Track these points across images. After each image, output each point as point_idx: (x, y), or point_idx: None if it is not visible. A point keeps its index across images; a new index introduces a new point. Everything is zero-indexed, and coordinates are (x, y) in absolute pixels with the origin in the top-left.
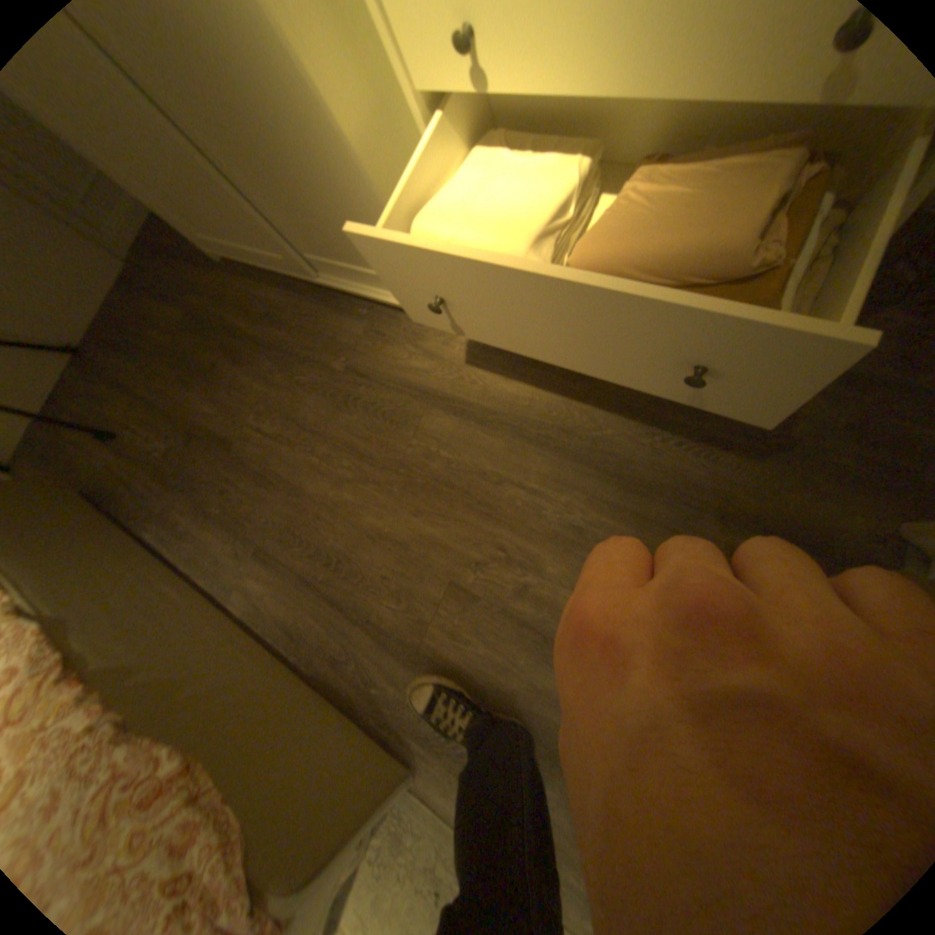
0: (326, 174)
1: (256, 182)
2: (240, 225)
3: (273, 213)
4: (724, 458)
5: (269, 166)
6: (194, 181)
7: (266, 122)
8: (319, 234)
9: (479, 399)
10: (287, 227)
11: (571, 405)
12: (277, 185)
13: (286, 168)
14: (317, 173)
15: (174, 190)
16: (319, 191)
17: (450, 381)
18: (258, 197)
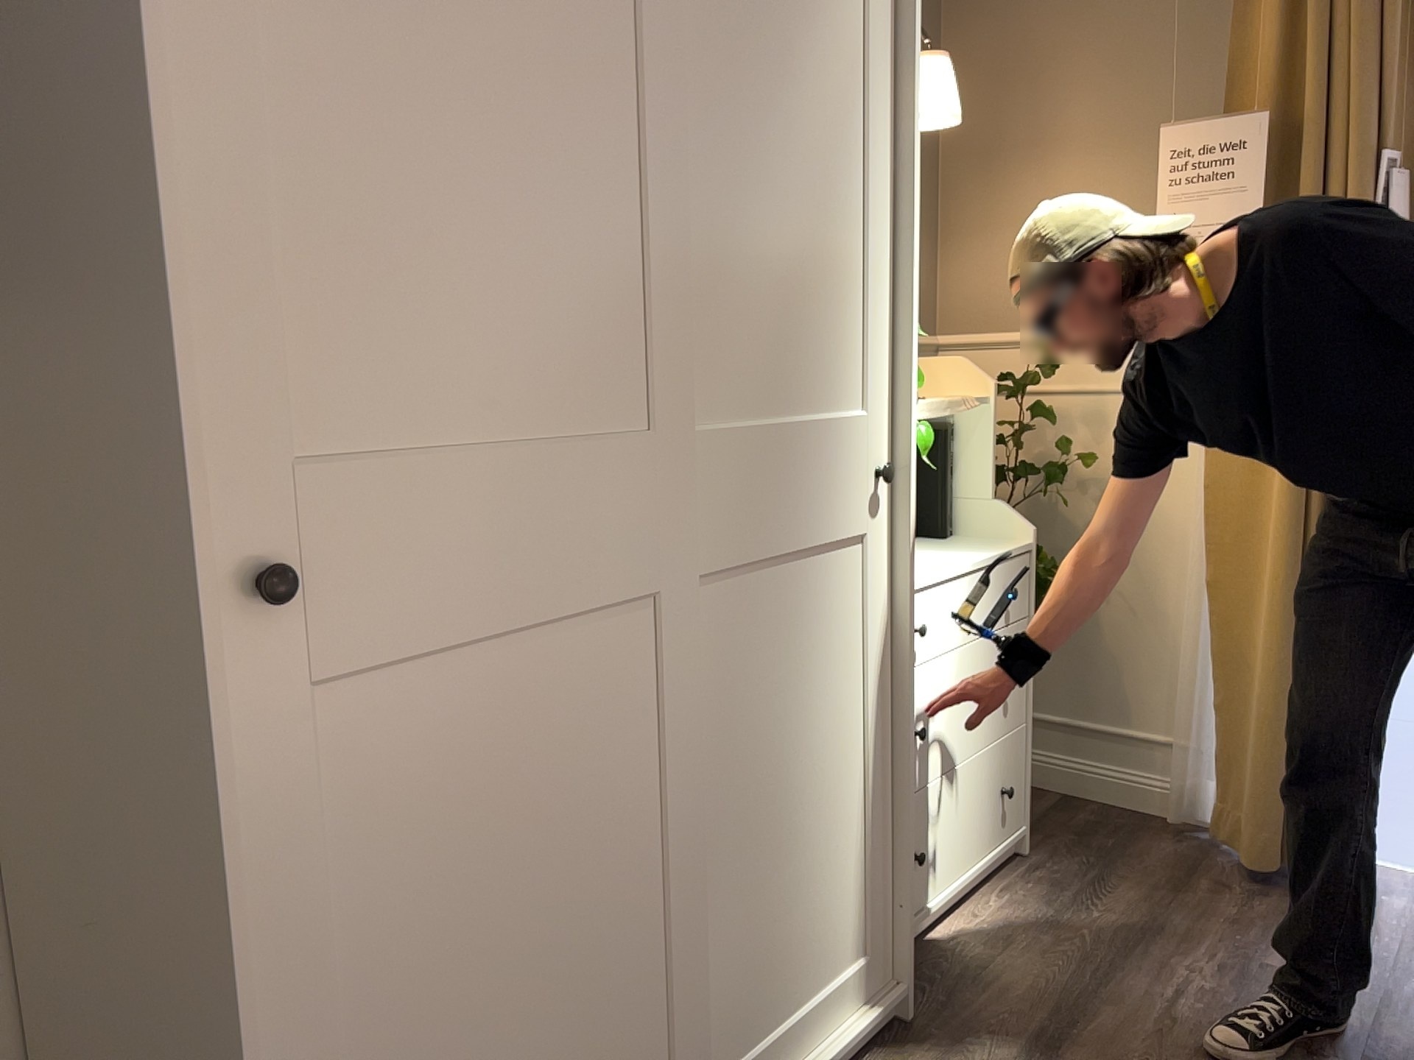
0: (843, 784)
1: (740, 877)
2: (648, 1058)
3: (718, 959)
4: (1114, 883)
5: (782, 819)
6: (646, 948)
7: (820, 735)
8: (771, 955)
9: (1032, 1021)
10: (719, 992)
11: (1049, 951)
12: (770, 859)
13: (801, 808)
14: (834, 789)
15: (541, 1057)
16: (820, 828)
17: (993, 1047)
18: (718, 925)
